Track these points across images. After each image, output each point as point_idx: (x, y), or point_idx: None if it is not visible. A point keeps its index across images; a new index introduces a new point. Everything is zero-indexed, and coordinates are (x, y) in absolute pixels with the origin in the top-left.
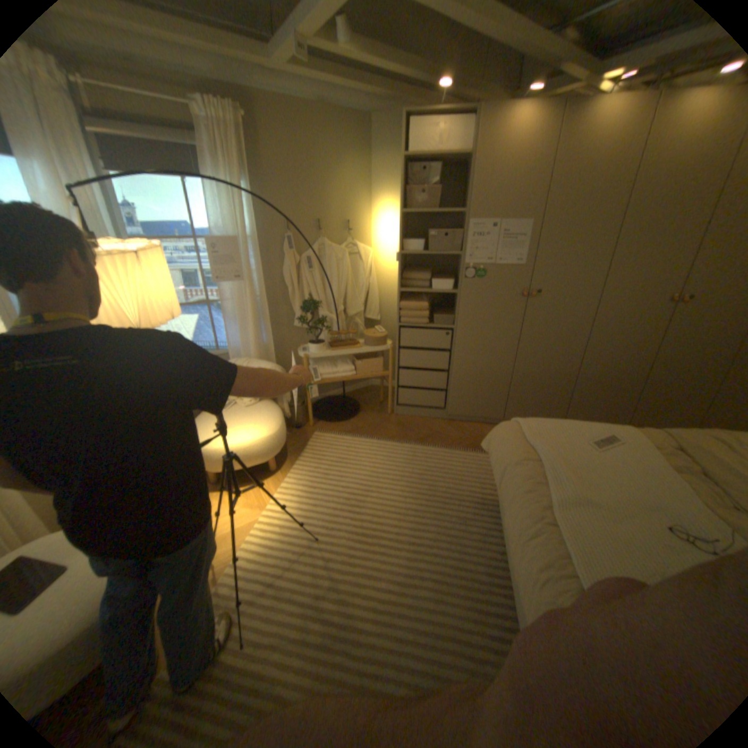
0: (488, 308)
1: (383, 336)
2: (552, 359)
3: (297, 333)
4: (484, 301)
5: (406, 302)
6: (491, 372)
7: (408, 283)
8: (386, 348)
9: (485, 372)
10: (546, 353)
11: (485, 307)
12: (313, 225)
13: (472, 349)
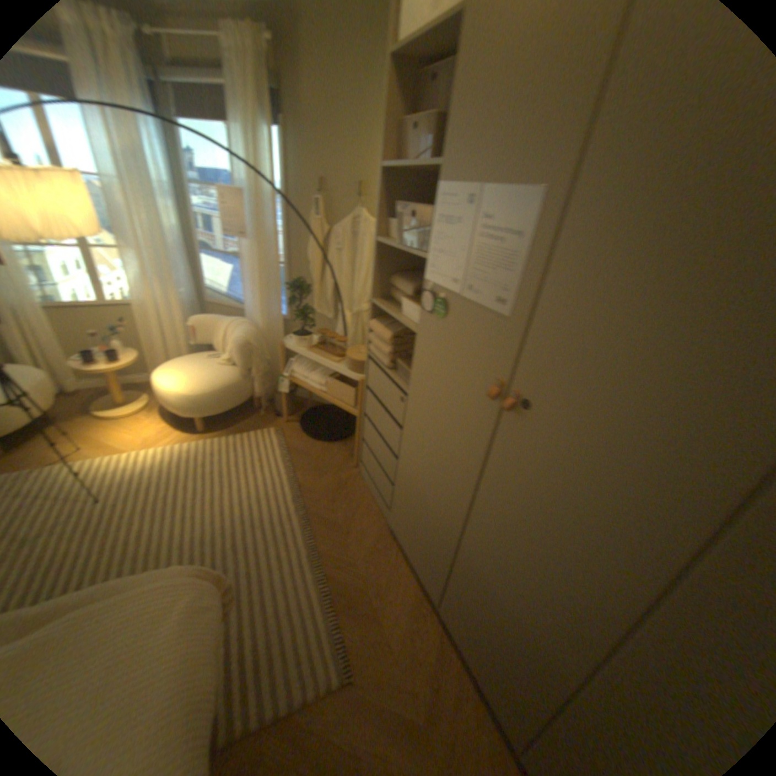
0: (440, 385)
1: (359, 360)
2: (521, 590)
3: (318, 319)
4: (437, 369)
5: (376, 323)
6: (431, 510)
7: (394, 293)
8: (355, 378)
9: (425, 501)
10: (513, 565)
11: (437, 381)
12: (351, 188)
13: (416, 448)
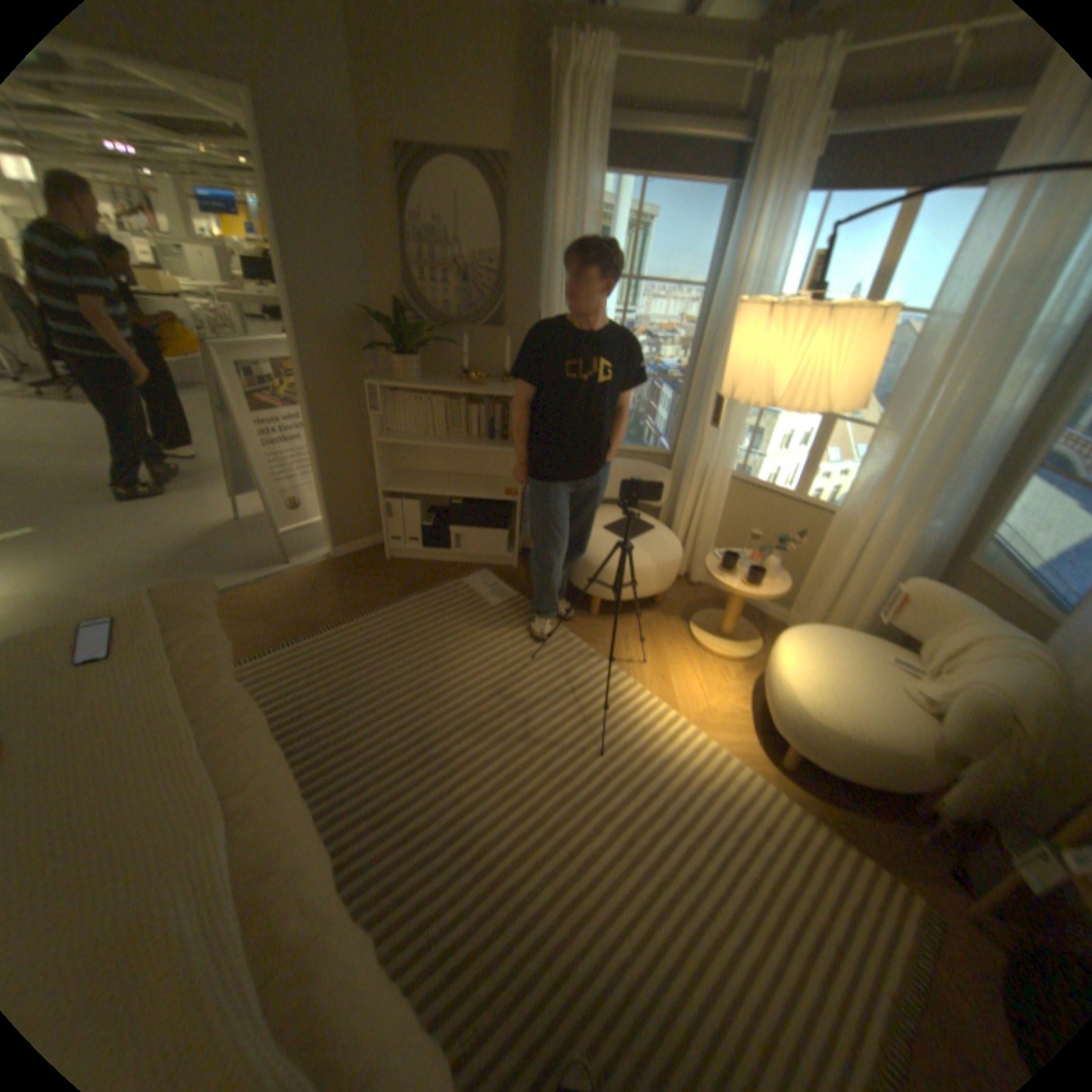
0: None
1: None
2: None
3: None
4: None
5: None
6: None
7: None
8: None
9: None
10: None
11: None
12: None
13: None
